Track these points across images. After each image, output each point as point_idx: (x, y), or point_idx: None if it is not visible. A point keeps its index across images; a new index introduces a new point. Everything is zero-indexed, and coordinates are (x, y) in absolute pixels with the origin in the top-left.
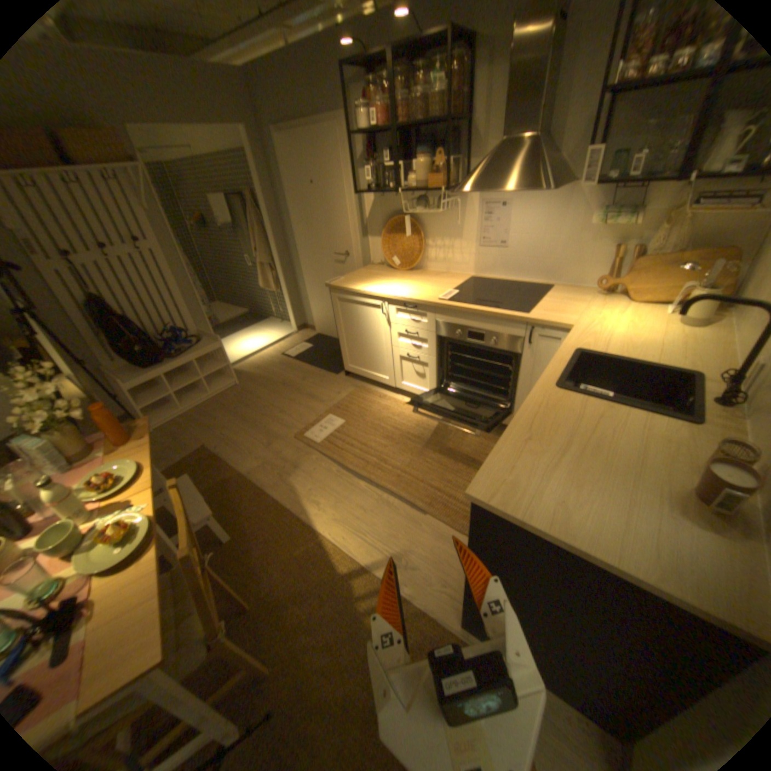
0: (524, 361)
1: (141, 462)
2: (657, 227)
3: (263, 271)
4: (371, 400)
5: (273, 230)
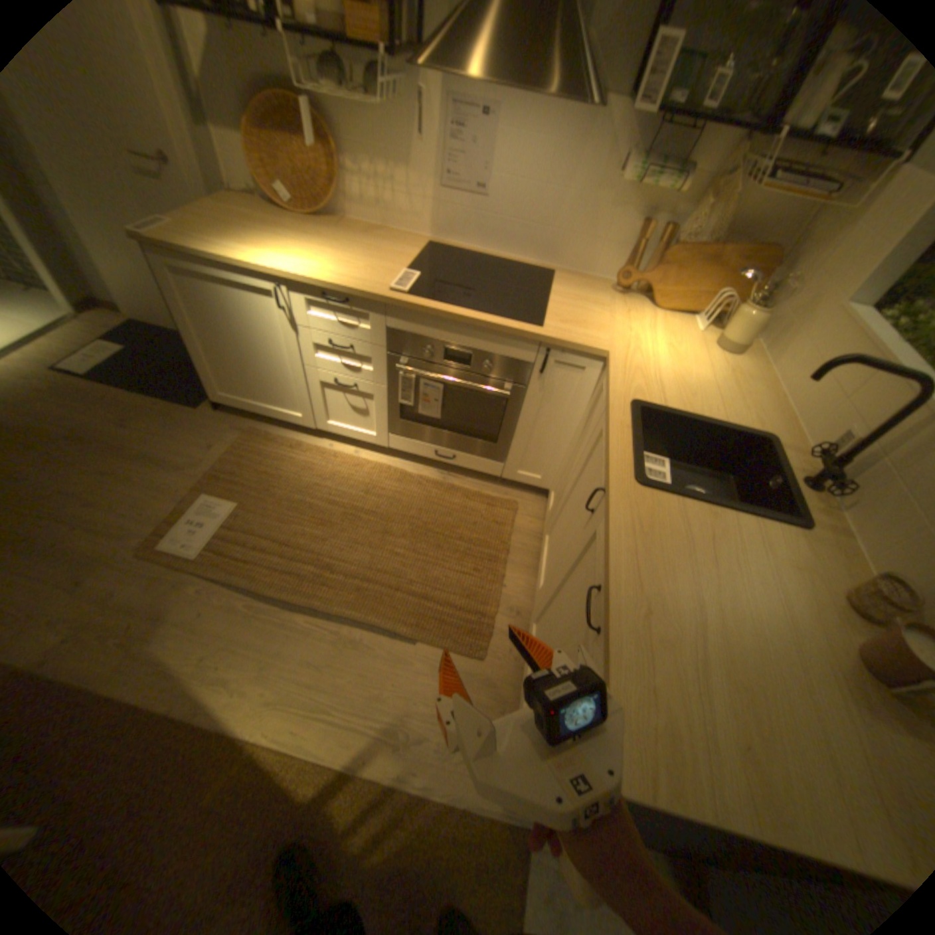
0: (529, 396)
1: None
2: (696, 200)
3: None
4: (277, 455)
5: None
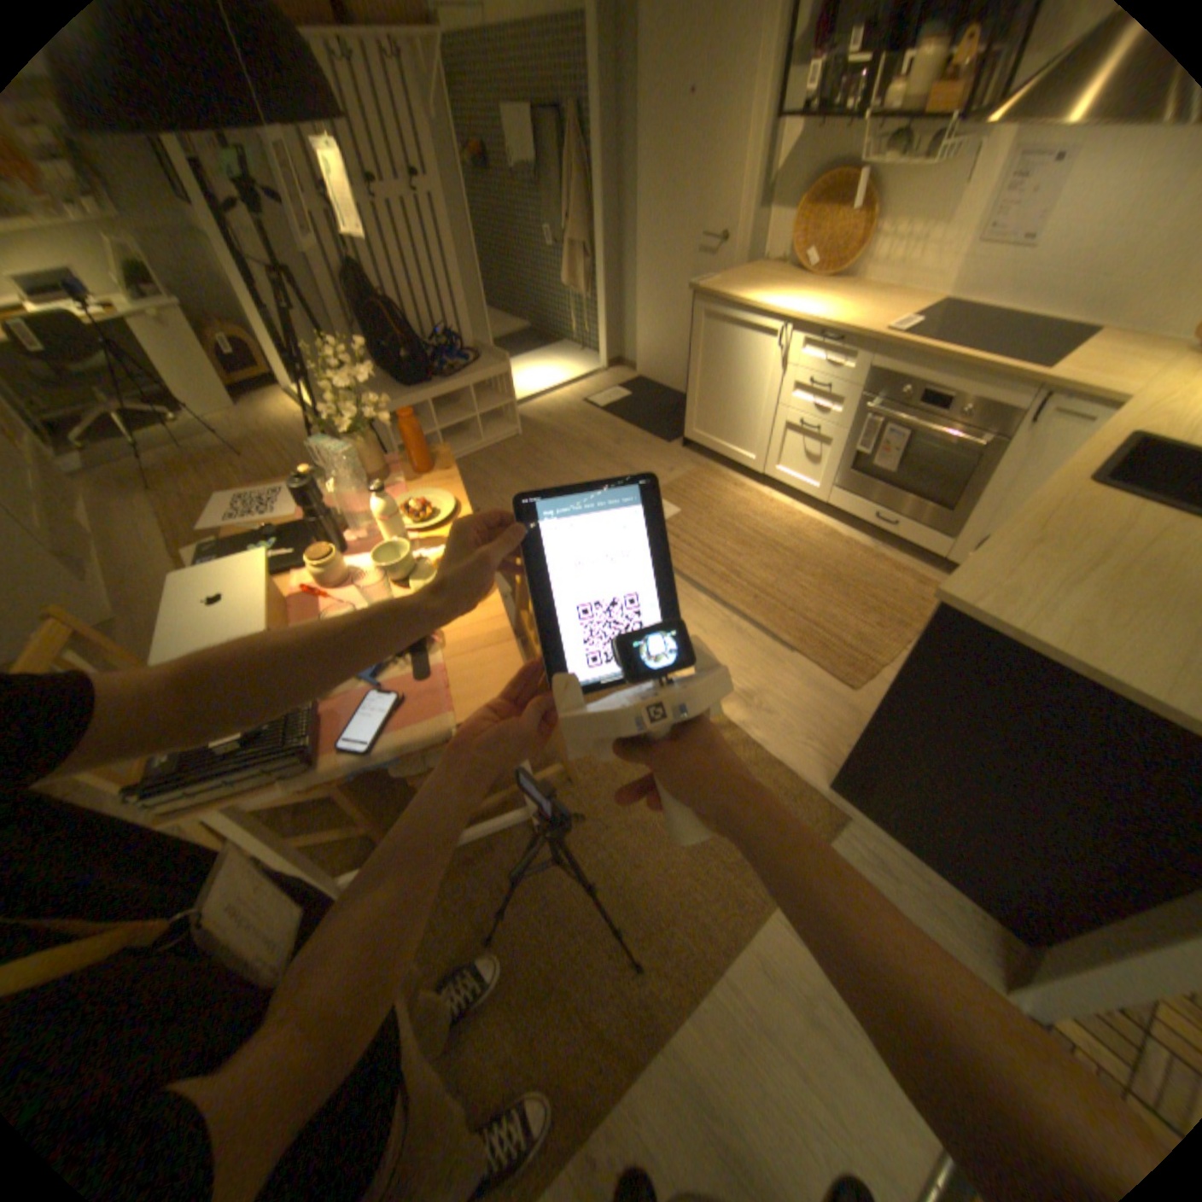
0: (1010, 451)
1: (456, 496)
2: None
3: (567, 257)
4: (720, 487)
5: (601, 181)
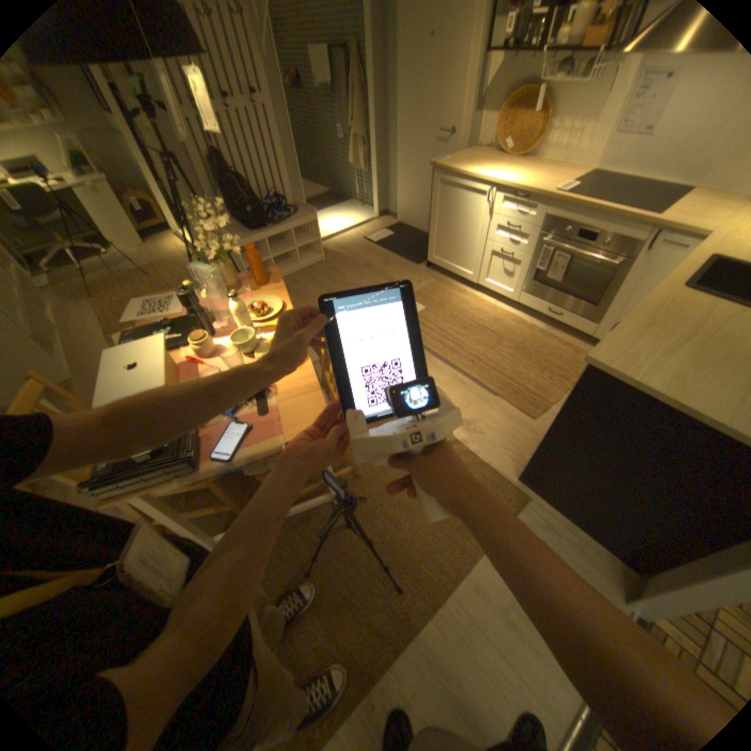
0: (634, 268)
1: (283, 299)
2: None
3: (352, 145)
4: (450, 293)
5: (373, 95)
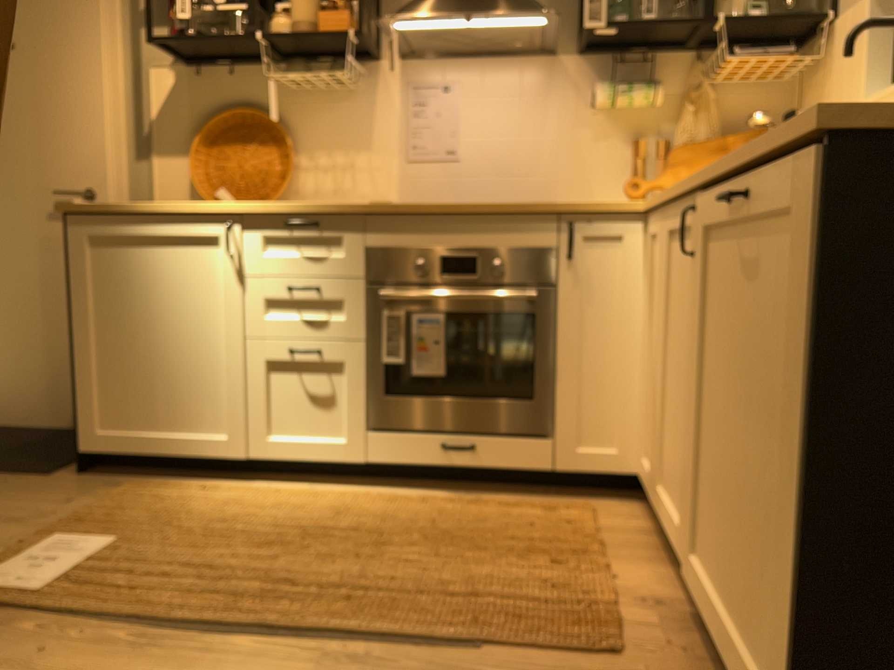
0: (565, 297)
1: None
2: (674, 117)
3: None
4: (180, 497)
5: None
